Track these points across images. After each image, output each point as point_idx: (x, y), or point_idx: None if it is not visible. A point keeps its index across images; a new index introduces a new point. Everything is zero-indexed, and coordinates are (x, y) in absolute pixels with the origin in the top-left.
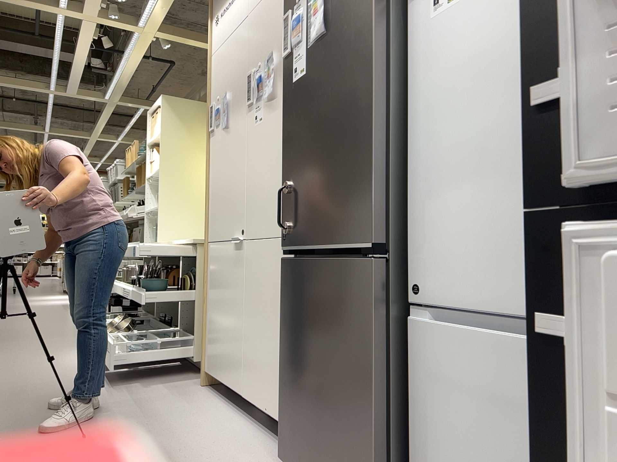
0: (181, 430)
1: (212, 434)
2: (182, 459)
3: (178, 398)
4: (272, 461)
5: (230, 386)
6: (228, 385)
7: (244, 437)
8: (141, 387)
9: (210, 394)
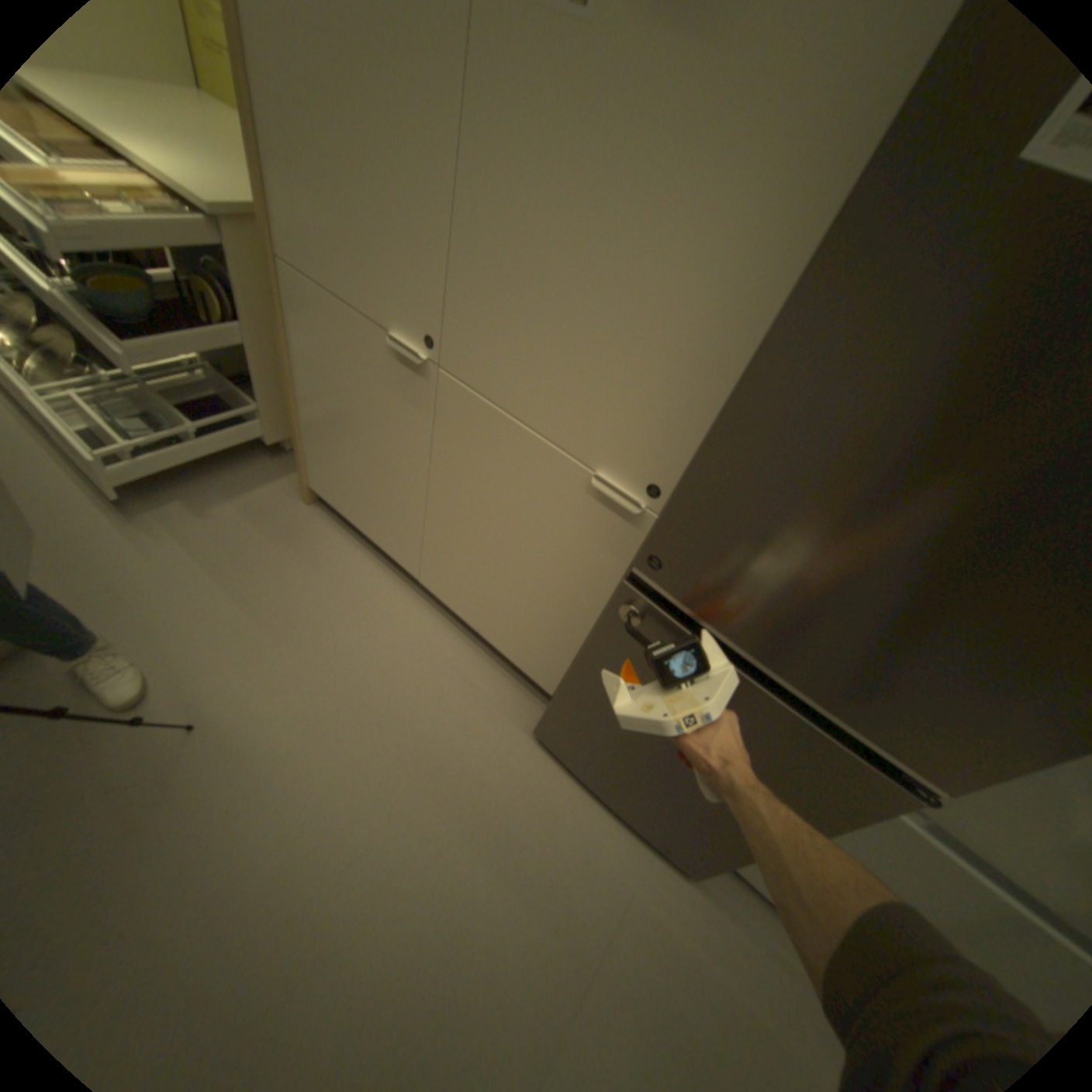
0: (349, 656)
1: (401, 658)
2: (396, 744)
3: (287, 549)
4: (514, 713)
5: (388, 548)
6: (382, 544)
7: (451, 660)
8: (193, 516)
9: (336, 530)
